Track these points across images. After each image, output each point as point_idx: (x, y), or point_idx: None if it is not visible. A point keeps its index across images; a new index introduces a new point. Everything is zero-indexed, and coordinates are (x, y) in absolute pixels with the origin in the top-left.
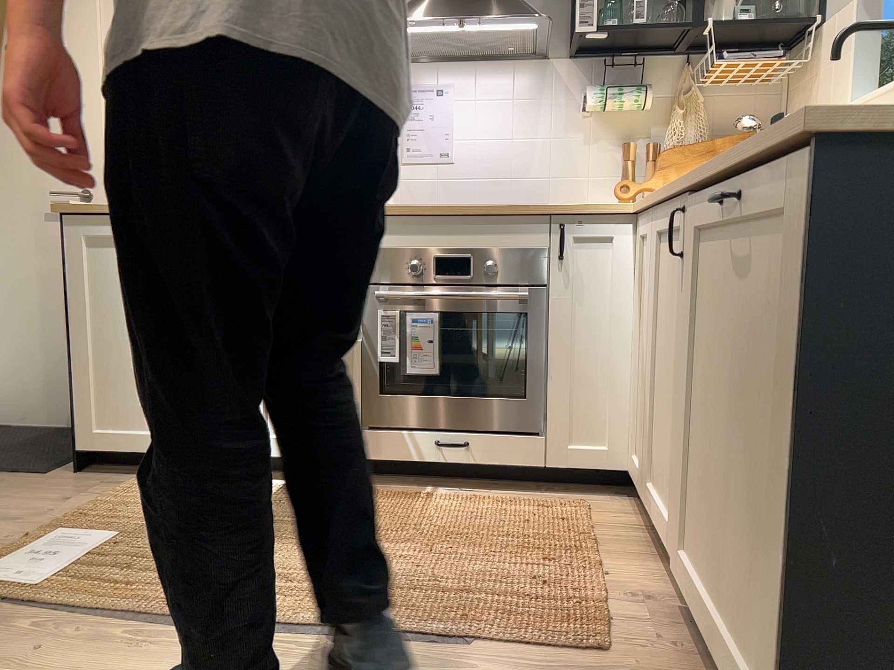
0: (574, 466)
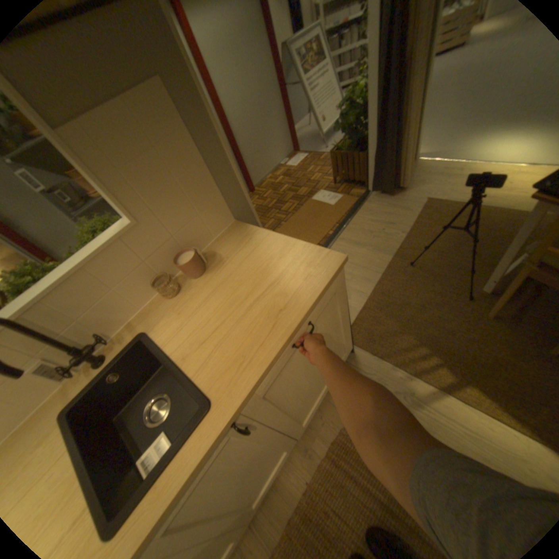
0: None
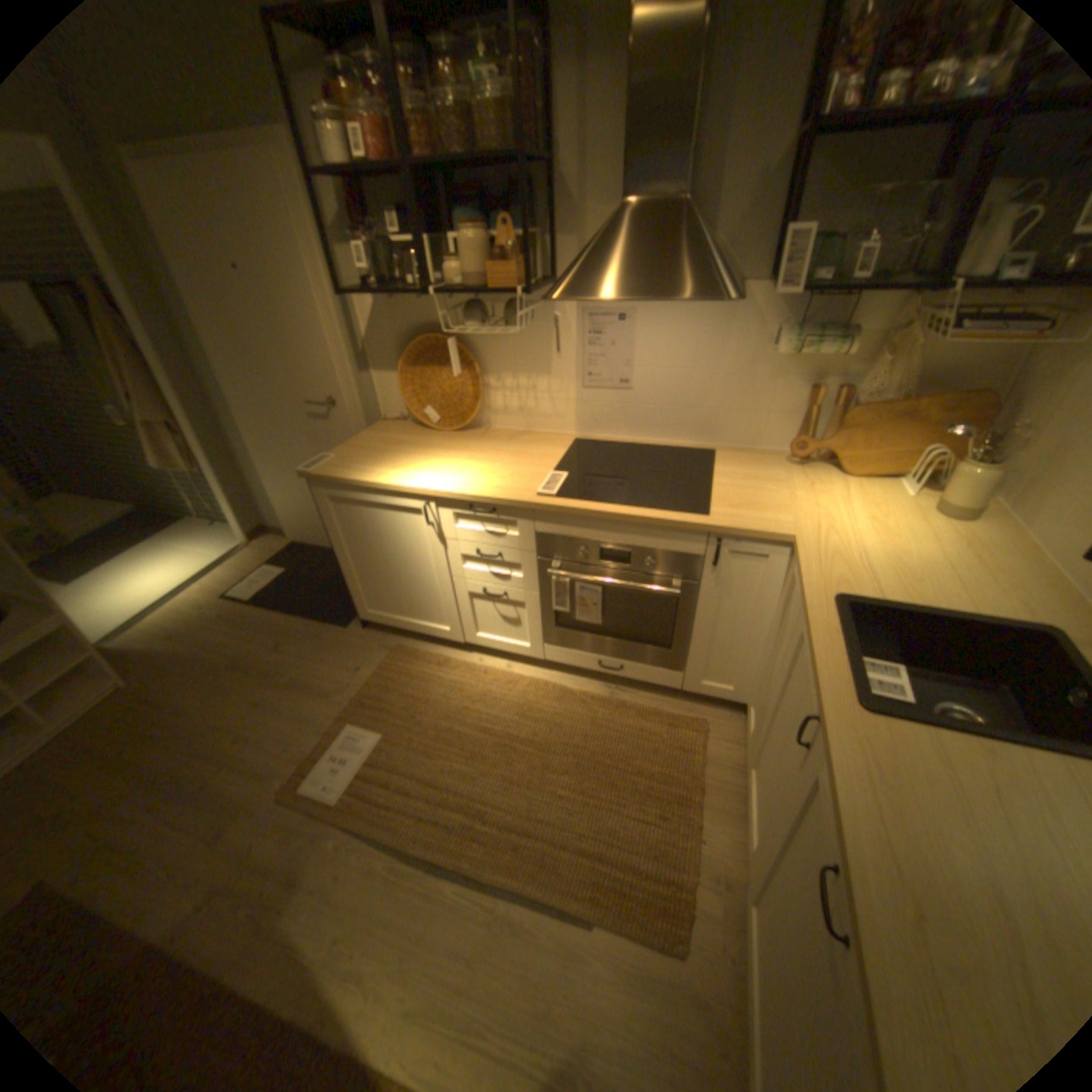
0: (702, 692)
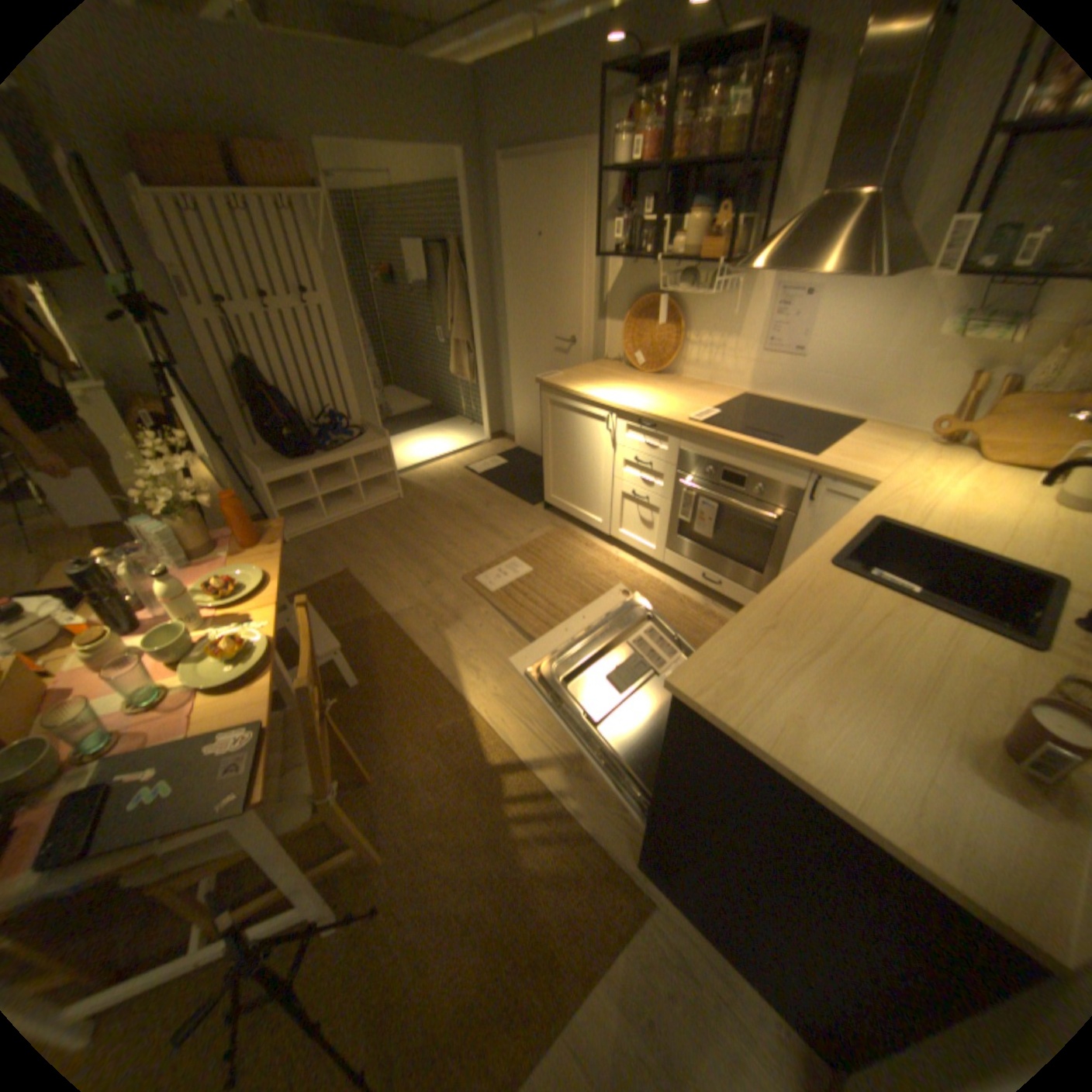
0: None
